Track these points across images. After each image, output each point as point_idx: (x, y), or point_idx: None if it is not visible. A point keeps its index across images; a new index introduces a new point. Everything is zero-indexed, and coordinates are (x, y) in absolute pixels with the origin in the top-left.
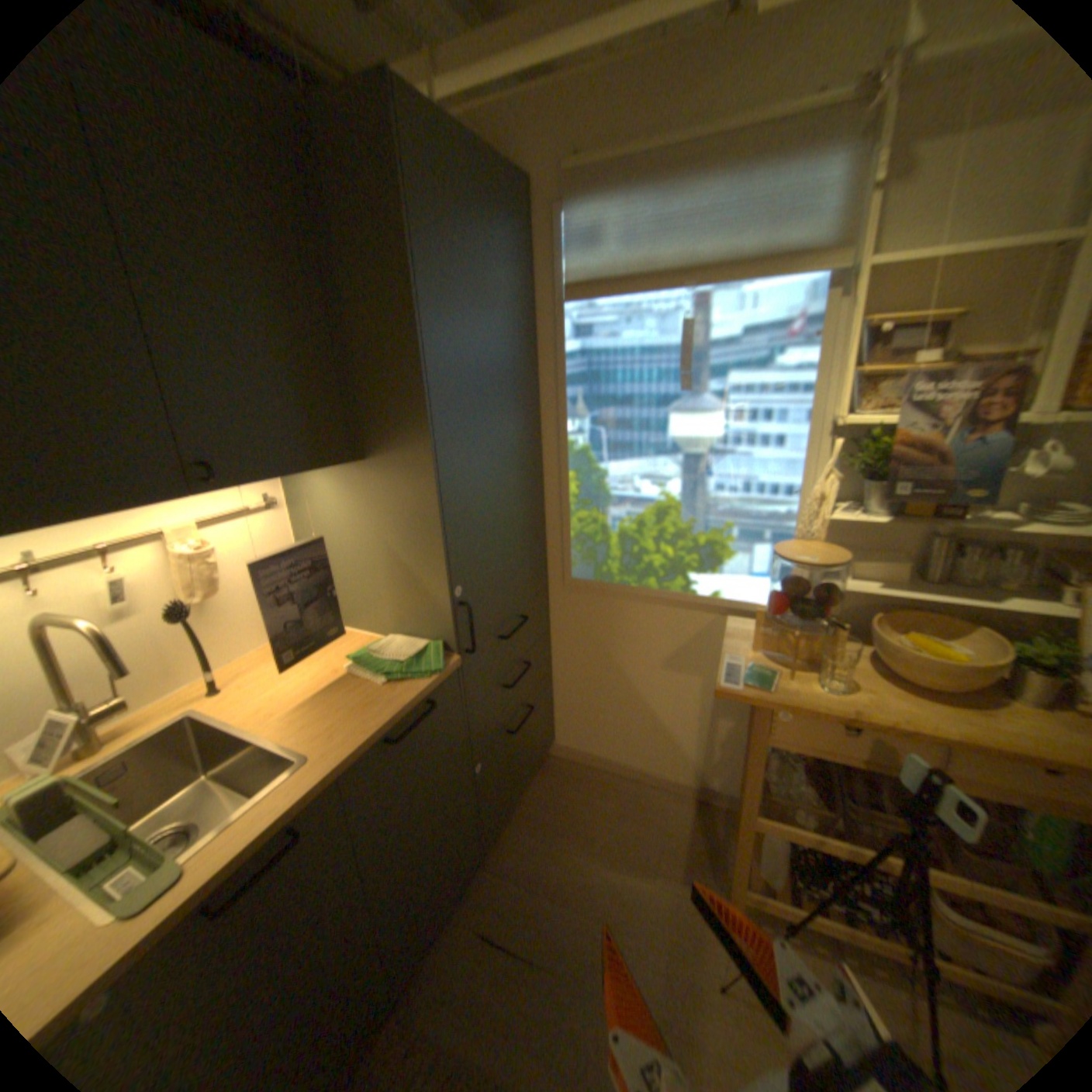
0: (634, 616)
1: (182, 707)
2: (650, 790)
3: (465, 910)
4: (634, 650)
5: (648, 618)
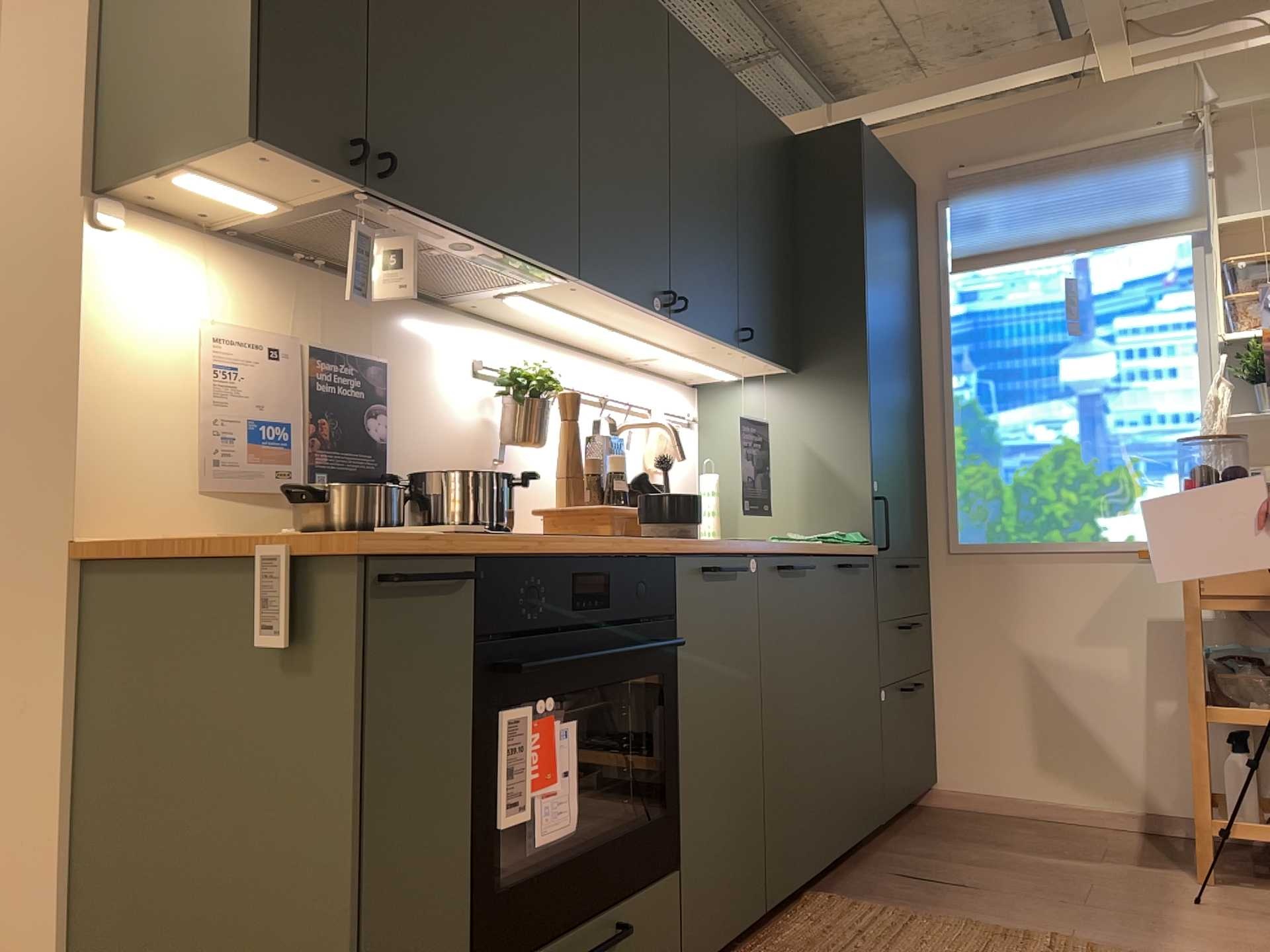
0: (1038, 579)
1: None
2: (1078, 824)
3: (872, 864)
4: (1040, 623)
5: (1054, 579)
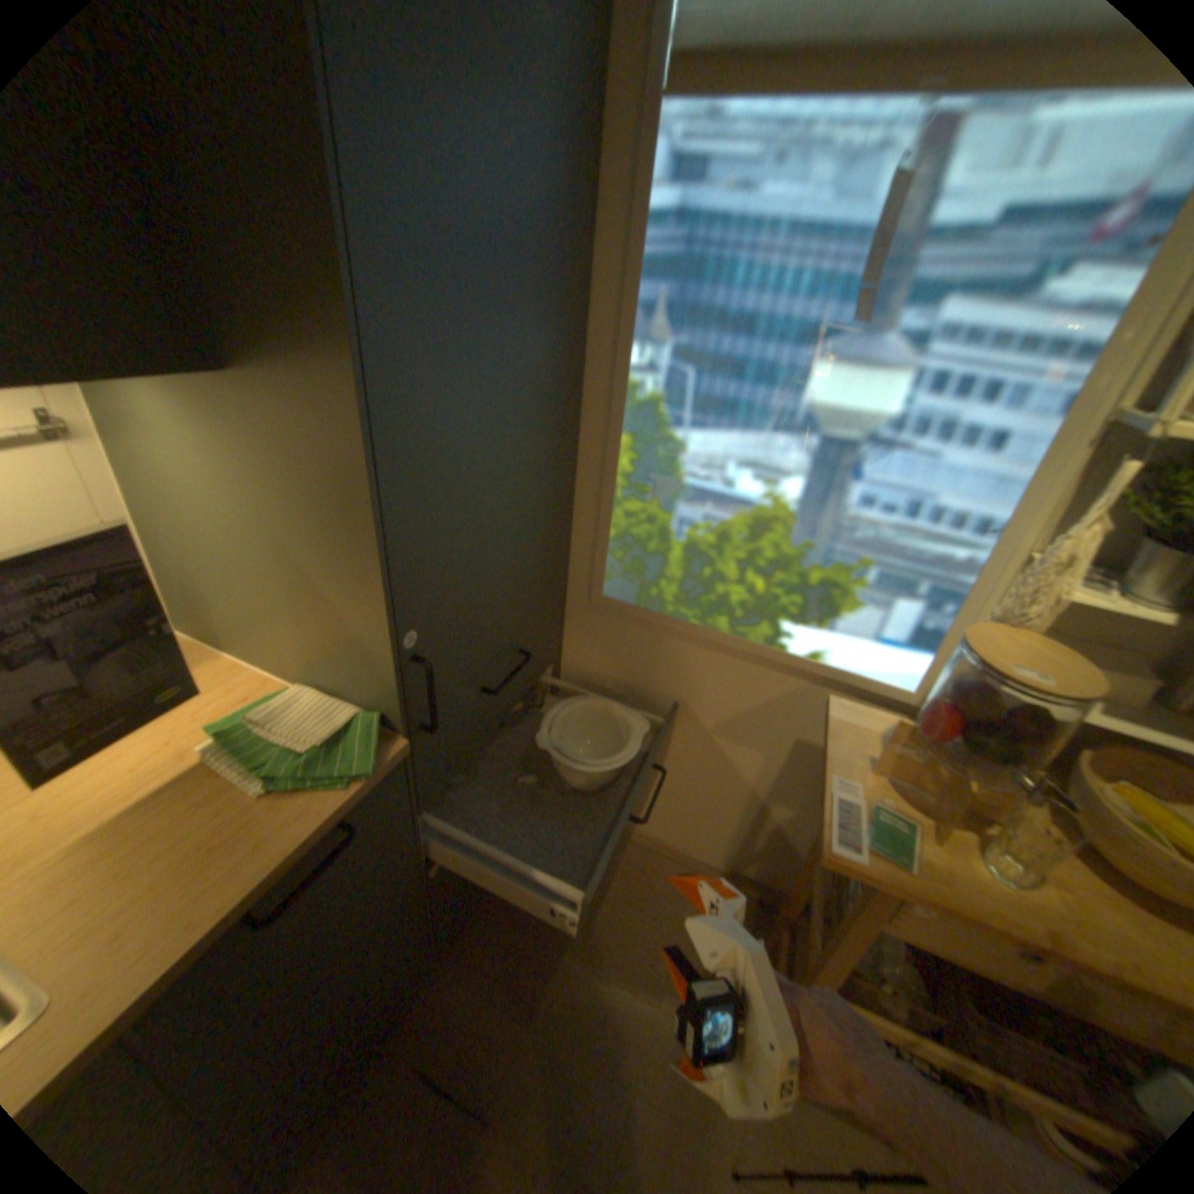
0: (687, 661)
1: None
2: (665, 864)
3: (406, 1031)
4: (677, 703)
5: (706, 668)
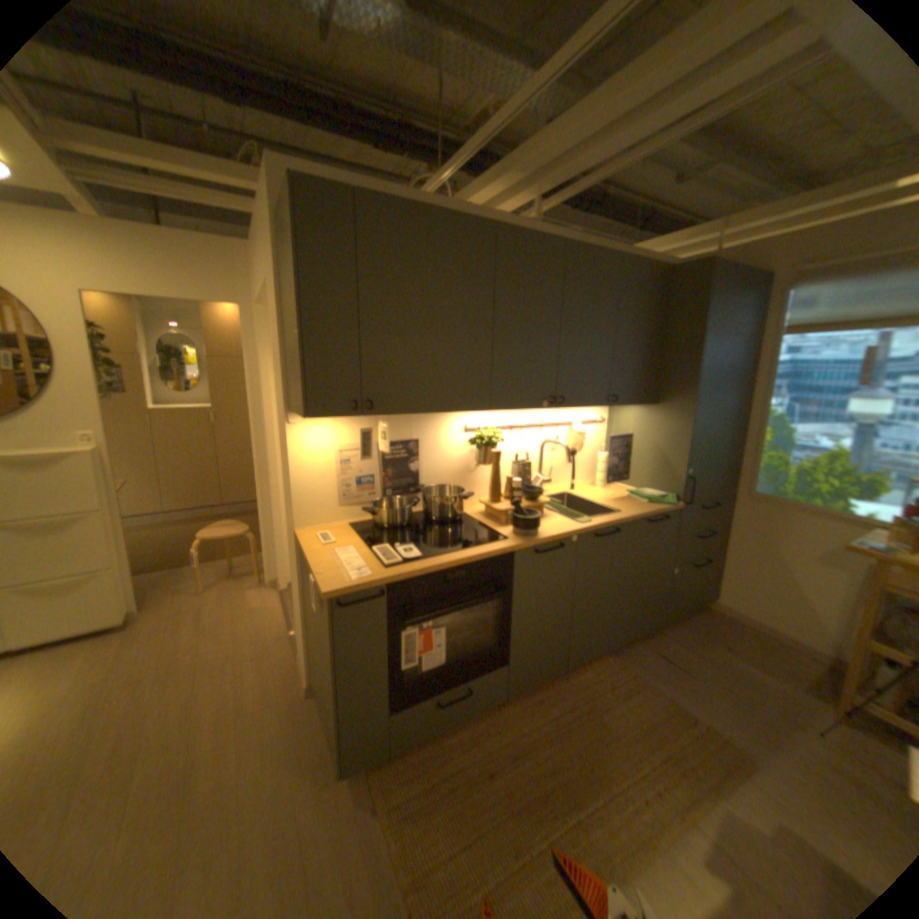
0: (800, 523)
1: (560, 491)
2: (791, 649)
3: (651, 644)
4: (795, 546)
5: (811, 526)
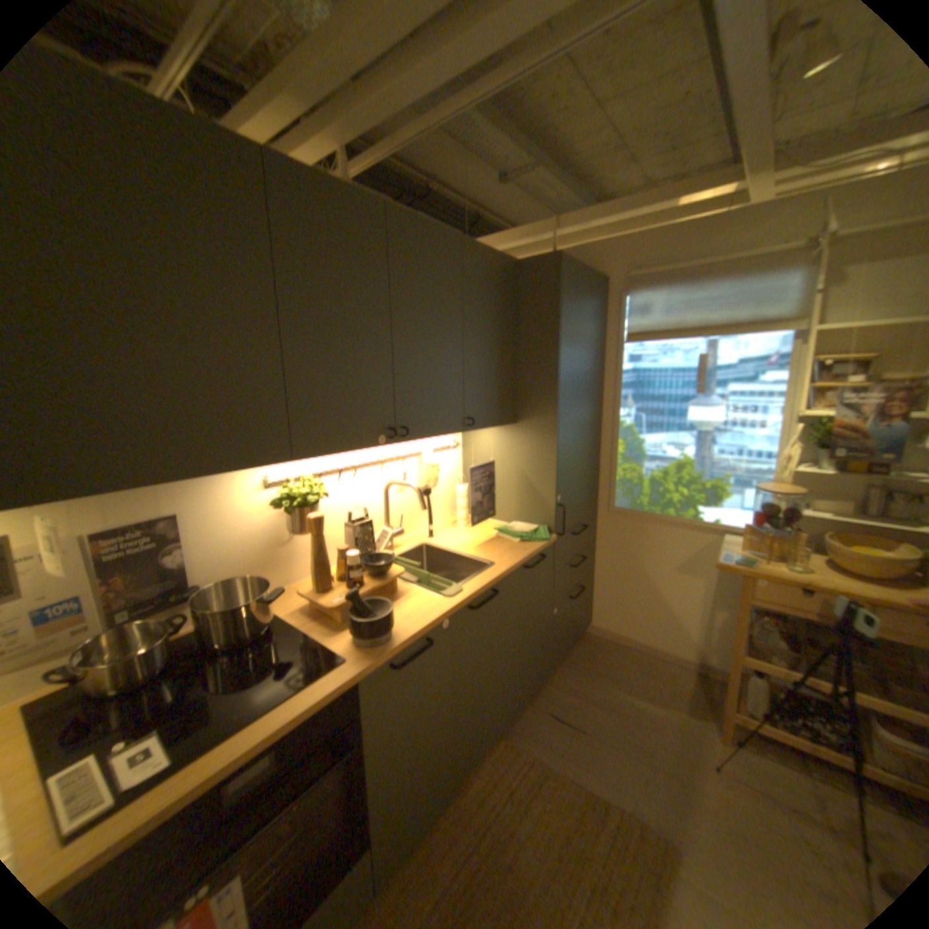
0: (657, 534)
1: (417, 541)
2: (662, 663)
3: (540, 702)
4: (656, 558)
5: (667, 536)
